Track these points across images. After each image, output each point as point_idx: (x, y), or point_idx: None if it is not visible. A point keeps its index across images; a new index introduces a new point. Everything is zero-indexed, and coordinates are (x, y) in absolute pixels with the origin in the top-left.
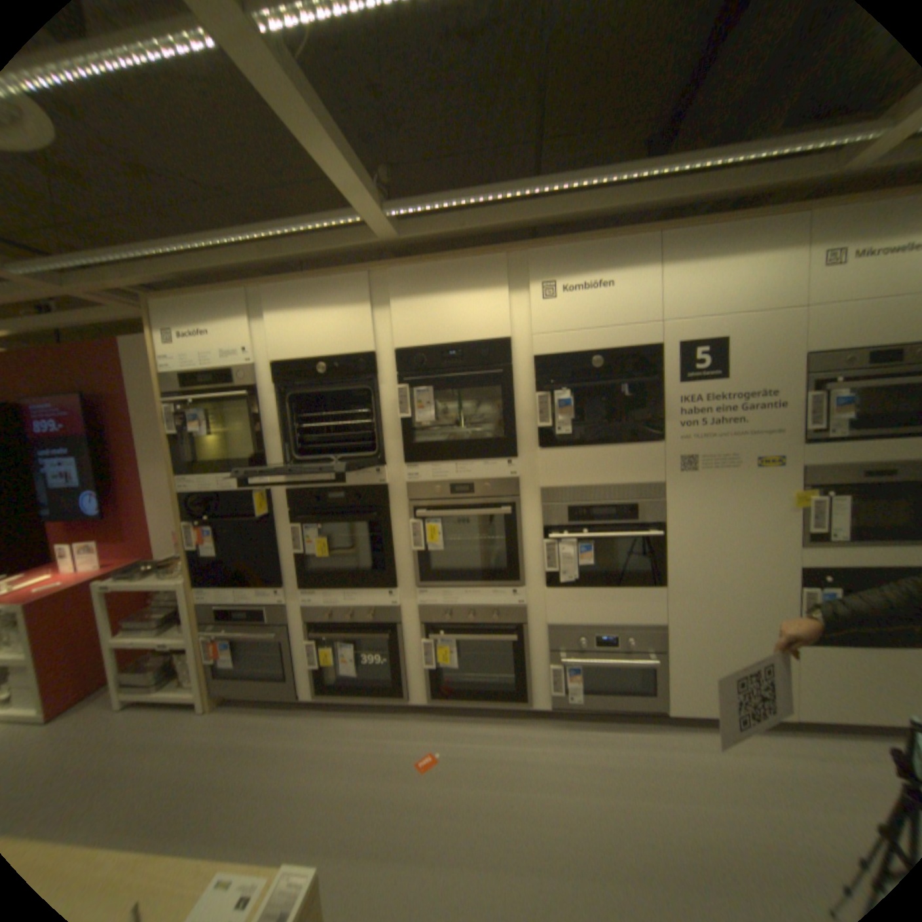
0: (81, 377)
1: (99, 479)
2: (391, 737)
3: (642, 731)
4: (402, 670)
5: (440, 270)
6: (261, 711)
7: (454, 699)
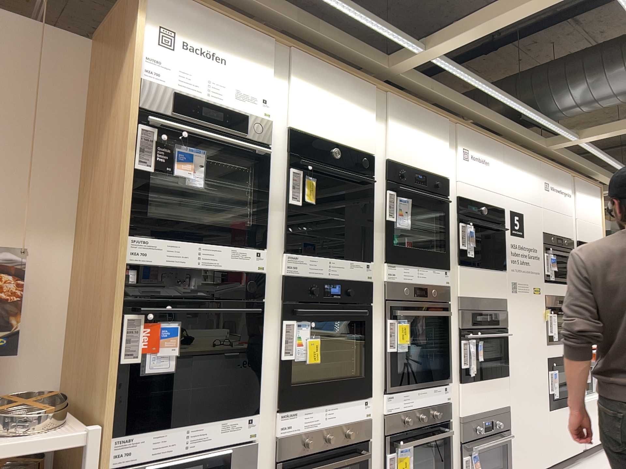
0: None
1: None
2: None
3: None
4: None
5: (413, 115)
6: None
7: None
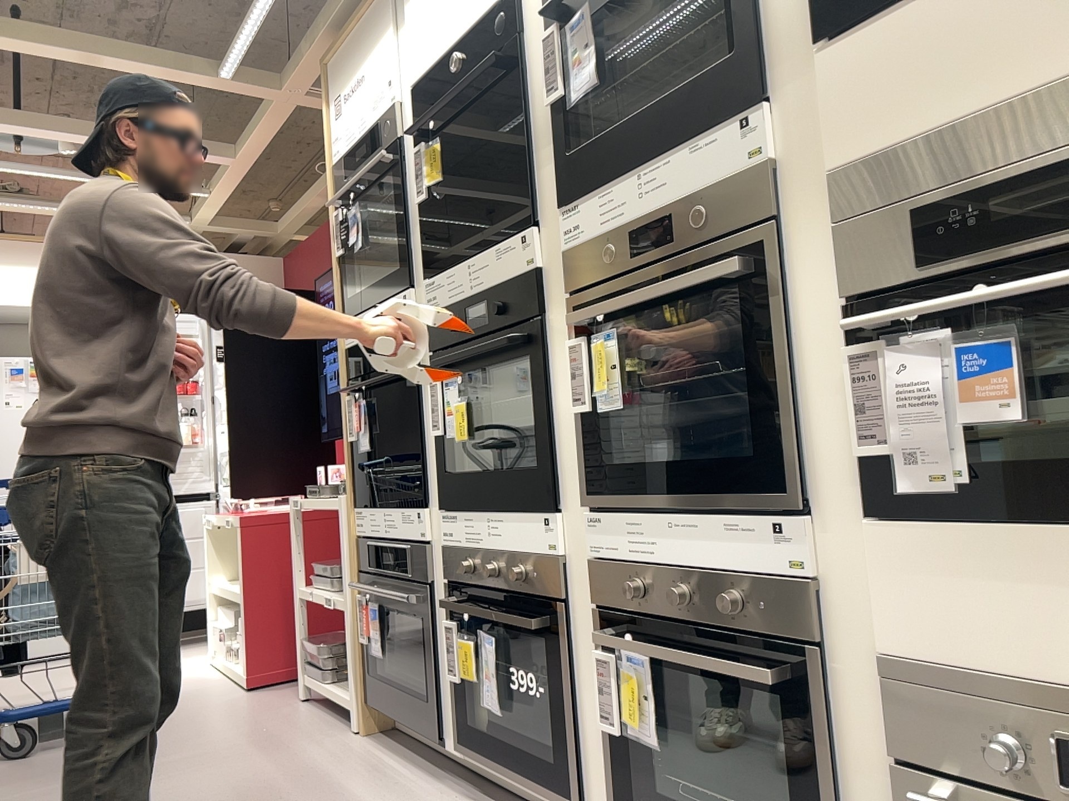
0: None
1: None
2: None
3: None
4: (572, 720)
5: None
6: (416, 754)
7: None
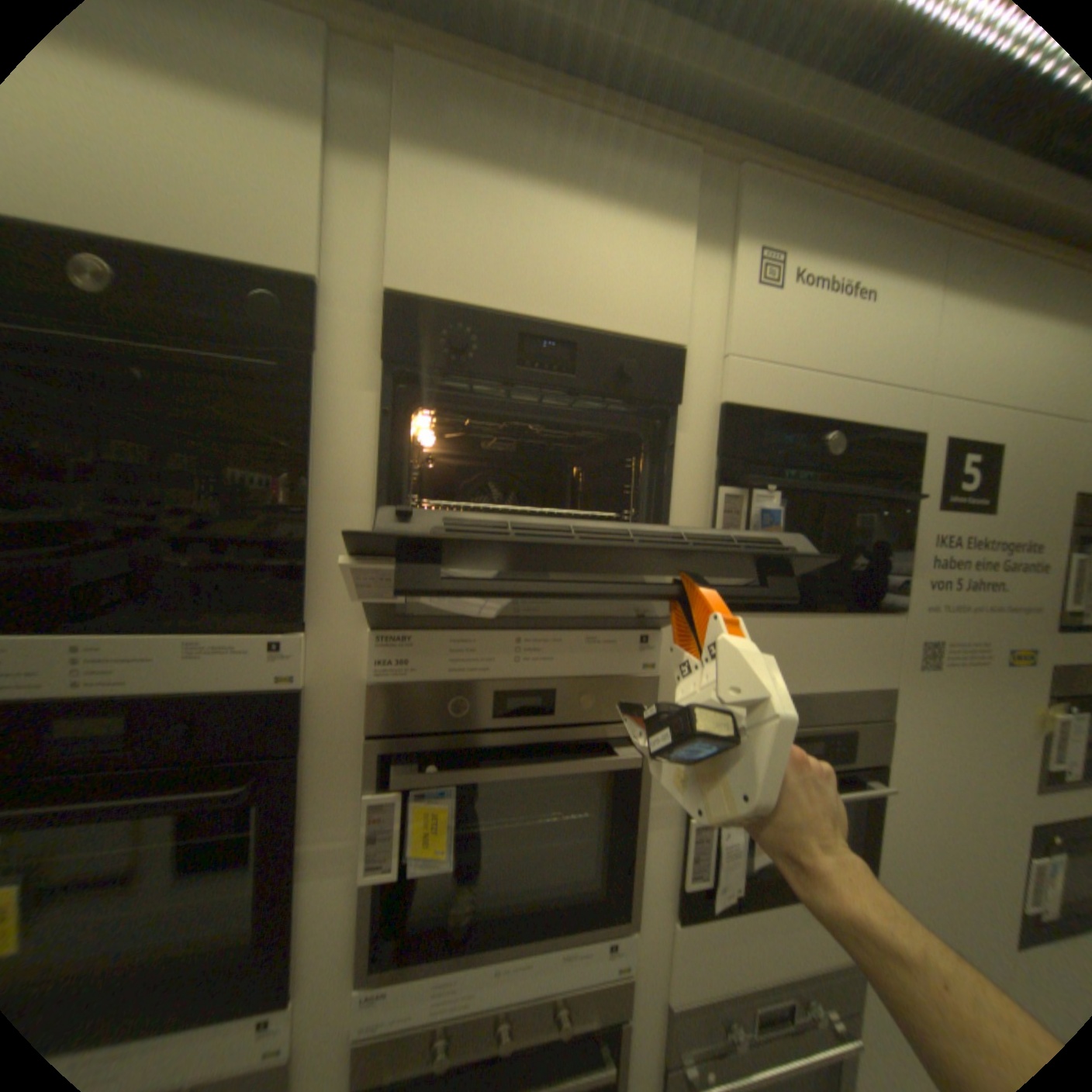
0: None
1: None
2: None
3: None
4: None
5: (552, 116)
6: None
7: None
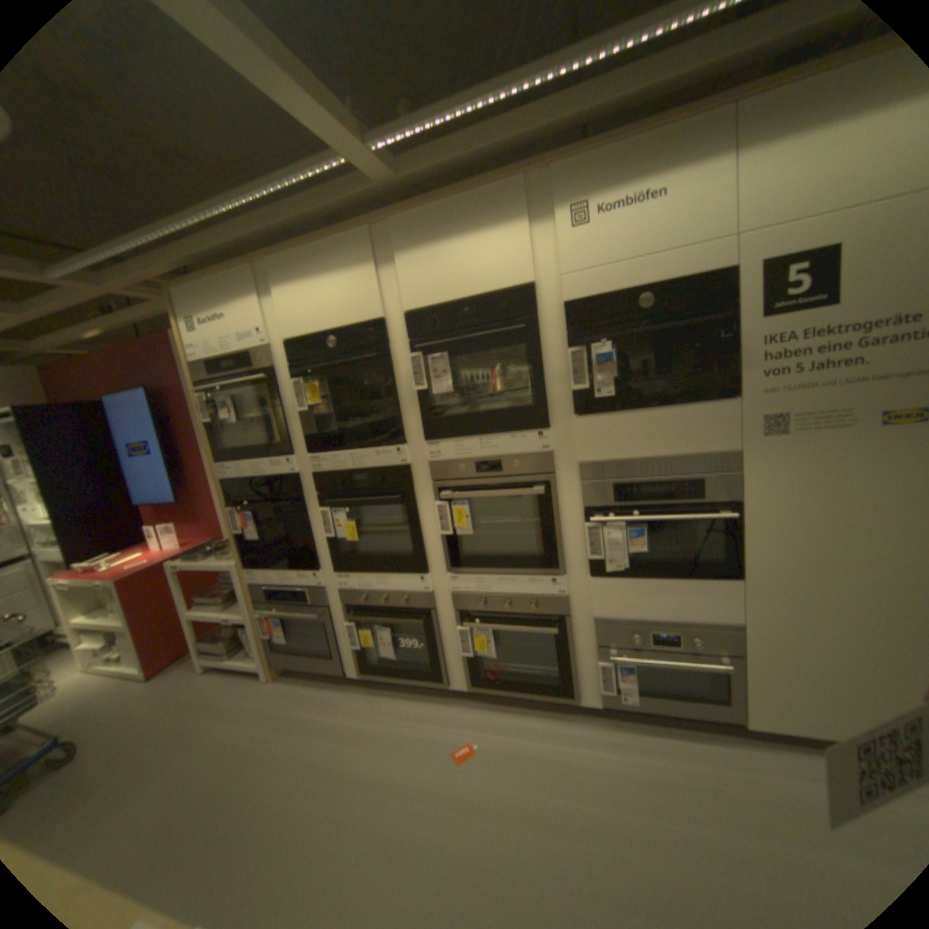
0: (144, 371)
1: (170, 465)
2: (431, 720)
3: (713, 740)
4: (440, 655)
5: (445, 208)
6: (315, 683)
7: (494, 688)
